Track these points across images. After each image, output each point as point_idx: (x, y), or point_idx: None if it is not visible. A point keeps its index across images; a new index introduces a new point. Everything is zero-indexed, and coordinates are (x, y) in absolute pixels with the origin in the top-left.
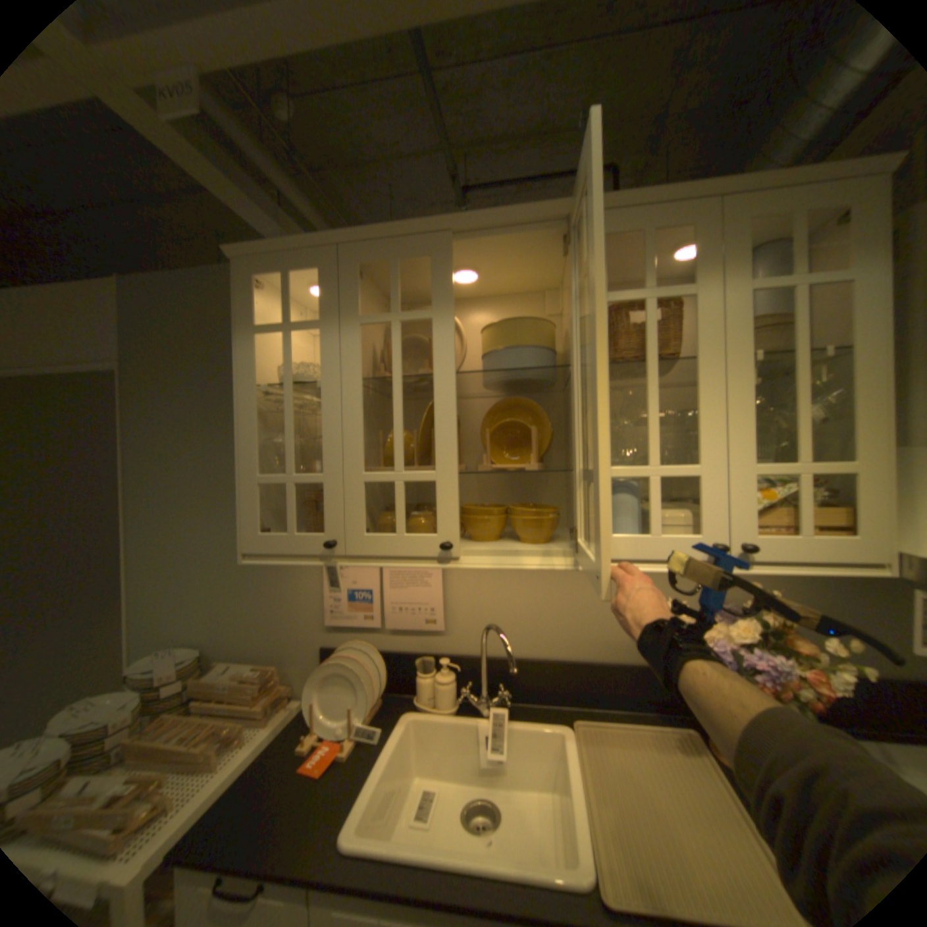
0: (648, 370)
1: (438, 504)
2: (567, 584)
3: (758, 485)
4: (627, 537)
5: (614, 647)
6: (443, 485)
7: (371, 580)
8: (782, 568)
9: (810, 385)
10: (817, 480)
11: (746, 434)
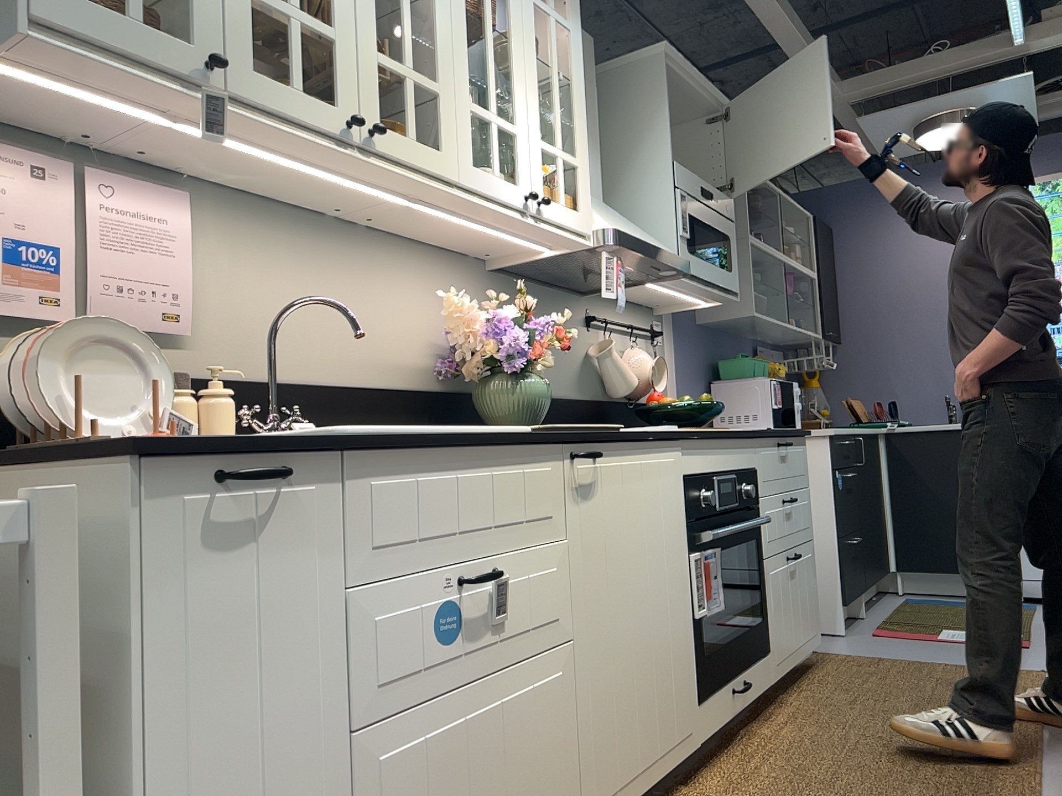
0: (487, 28)
1: (336, 71)
2: (337, 286)
3: (536, 161)
4: (481, 170)
5: (381, 368)
6: (342, 49)
7: (56, 228)
8: (553, 227)
9: (559, 93)
10: (562, 166)
11: (536, 113)
